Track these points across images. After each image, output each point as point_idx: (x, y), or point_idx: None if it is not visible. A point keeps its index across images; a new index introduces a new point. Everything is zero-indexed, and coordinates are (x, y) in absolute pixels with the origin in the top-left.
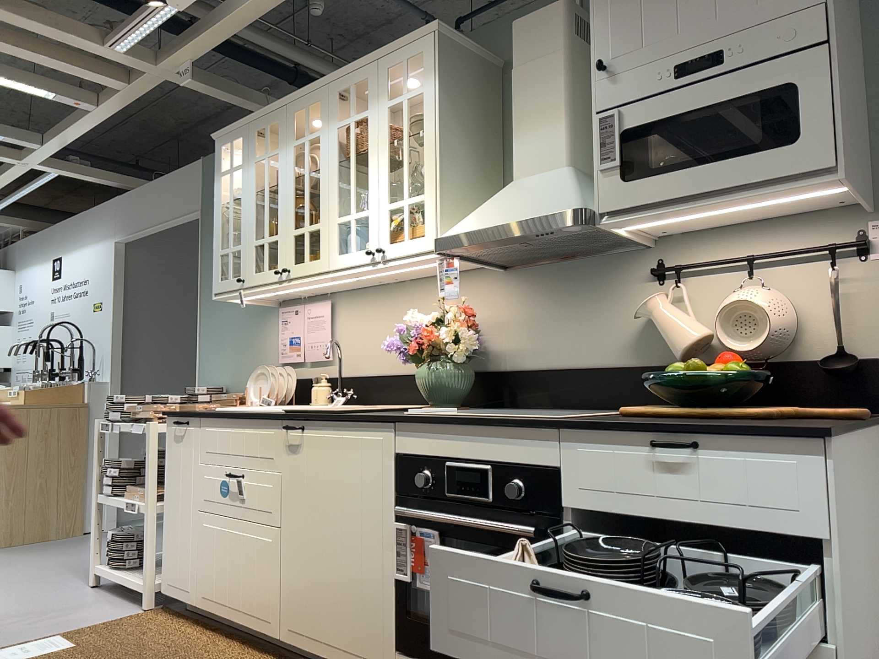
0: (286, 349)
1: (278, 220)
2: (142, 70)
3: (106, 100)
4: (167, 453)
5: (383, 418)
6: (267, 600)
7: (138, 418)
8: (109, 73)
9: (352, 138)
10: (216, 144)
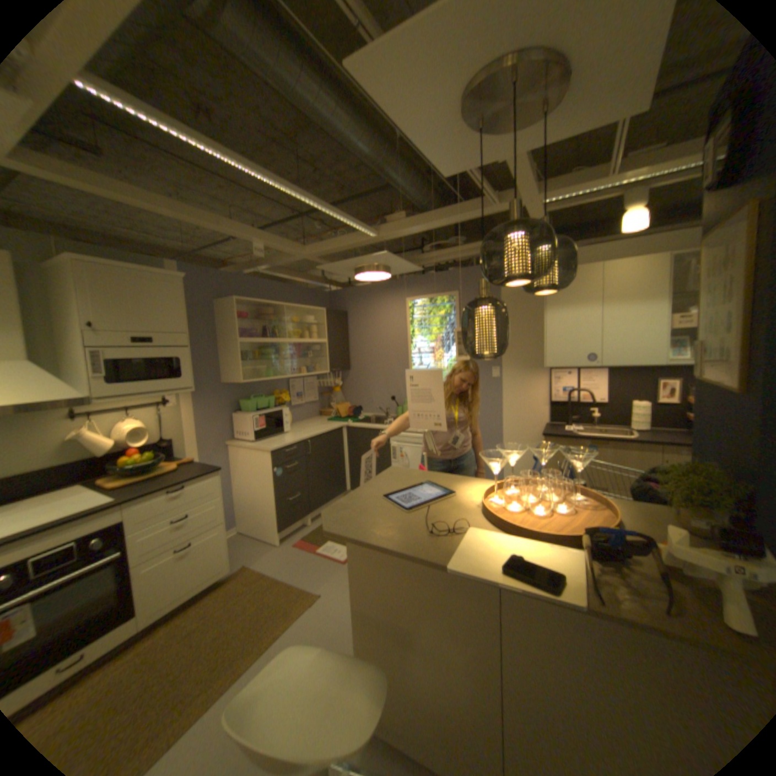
0: None
1: None
2: None
3: None
4: None
5: None
6: None
7: None
8: None
9: None
10: None
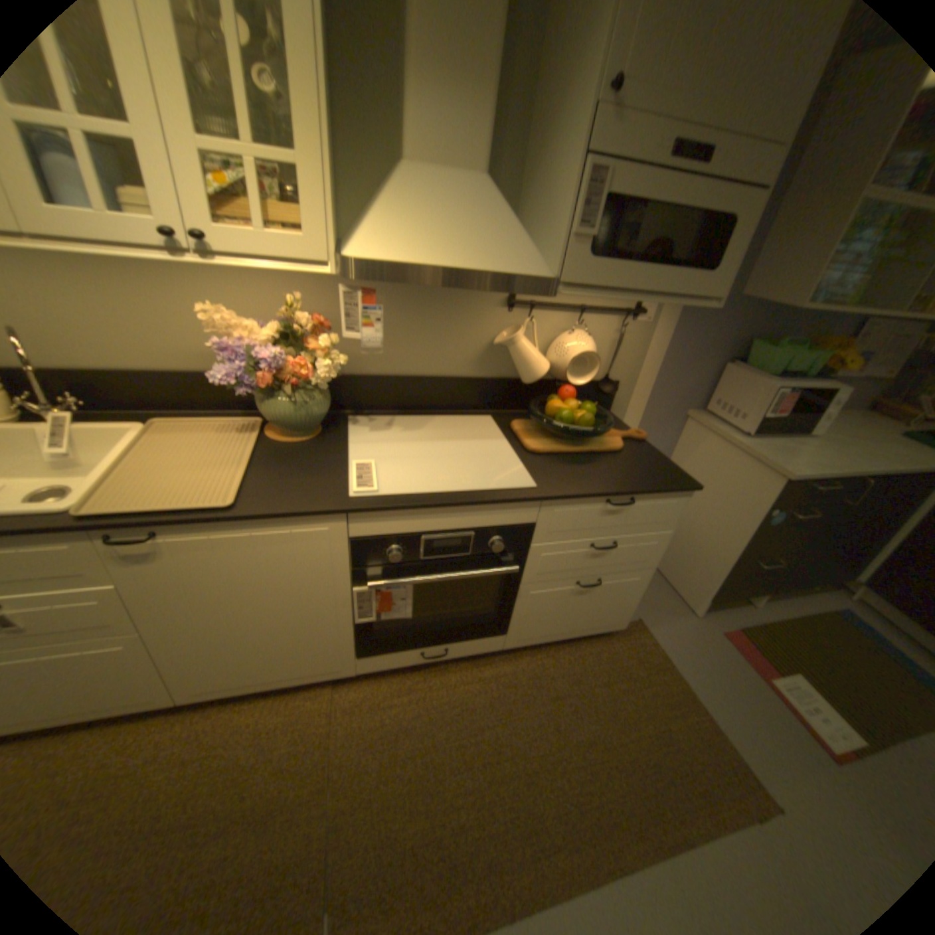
0: None
1: None
2: None
3: None
4: None
5: (335, 511)
6: (140, 690)
7: None
8: None
9: None
10: None
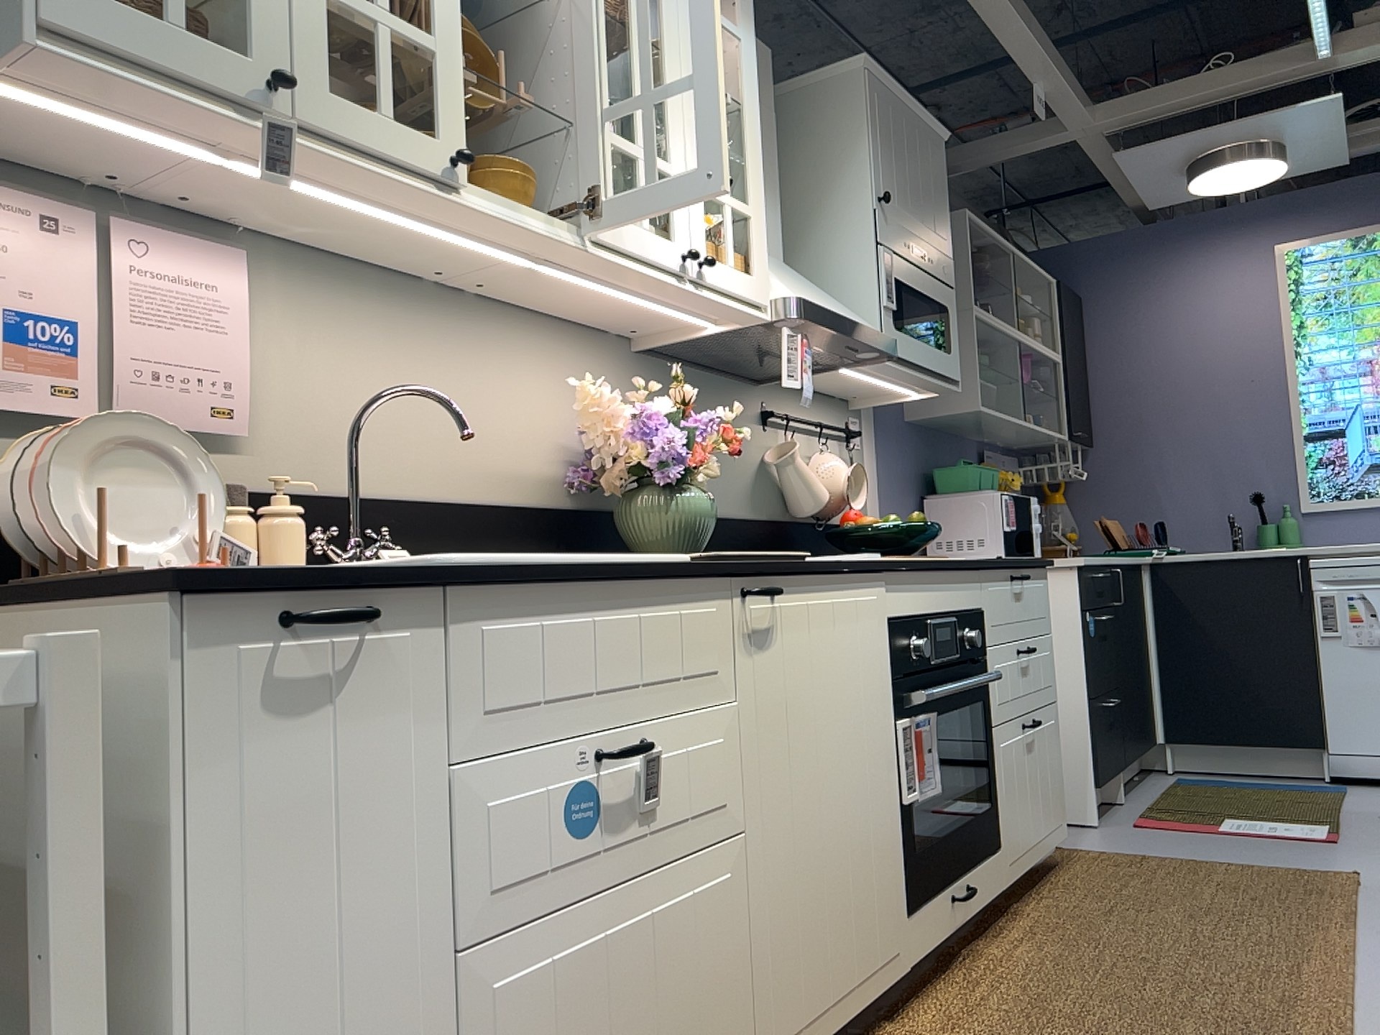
0: None
1: None
2: None
3: None
4: (170, 794)
5: (883, 563)
6: (730, 1030)
7: None
8: None
9: None
10: None
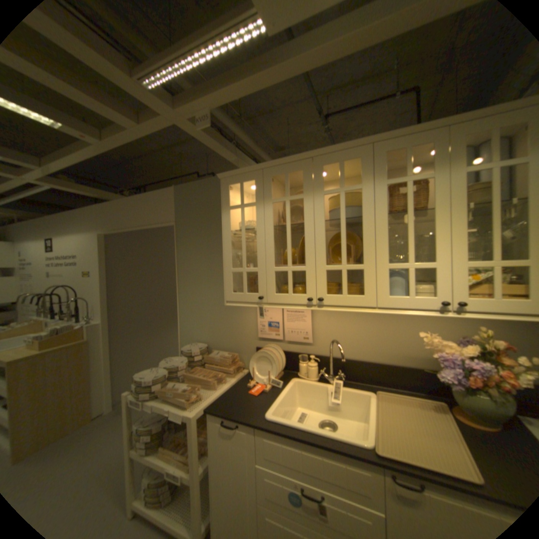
0: (266, 329)
1: (305, 255)
2: (157, 110)
3: (106, 134)
4: (208, 442)
5: None
6: None
7: (165, 399)
8: (119, 107)
9: (411, 195)
10: (221, 181)
